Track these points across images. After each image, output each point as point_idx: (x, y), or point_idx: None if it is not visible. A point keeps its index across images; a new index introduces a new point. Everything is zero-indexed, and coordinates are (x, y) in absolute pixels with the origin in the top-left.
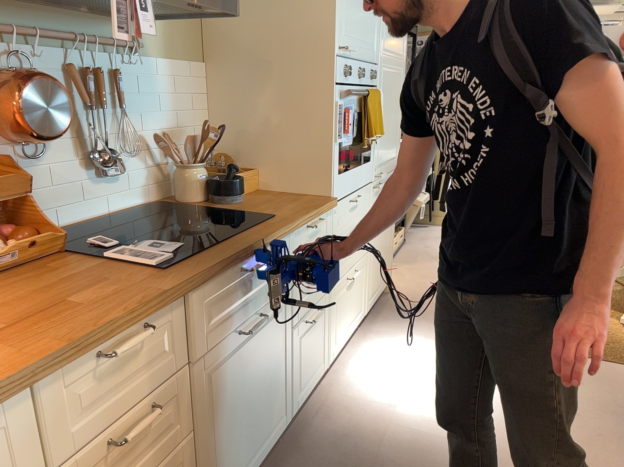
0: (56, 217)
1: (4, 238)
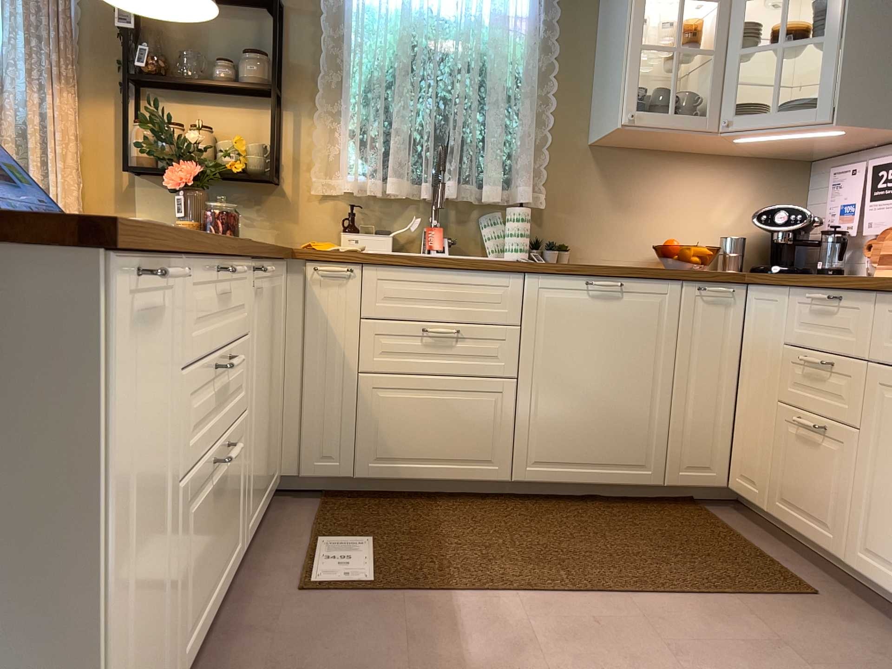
0: None
1: None
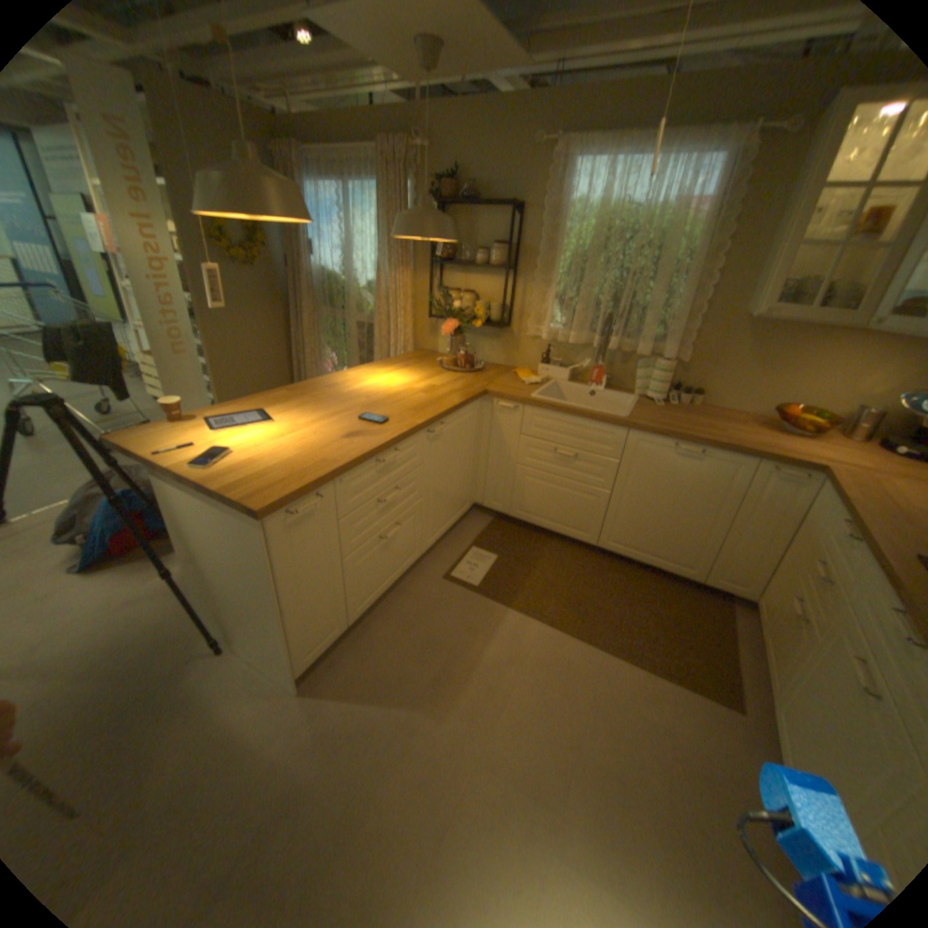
0: None
1: None
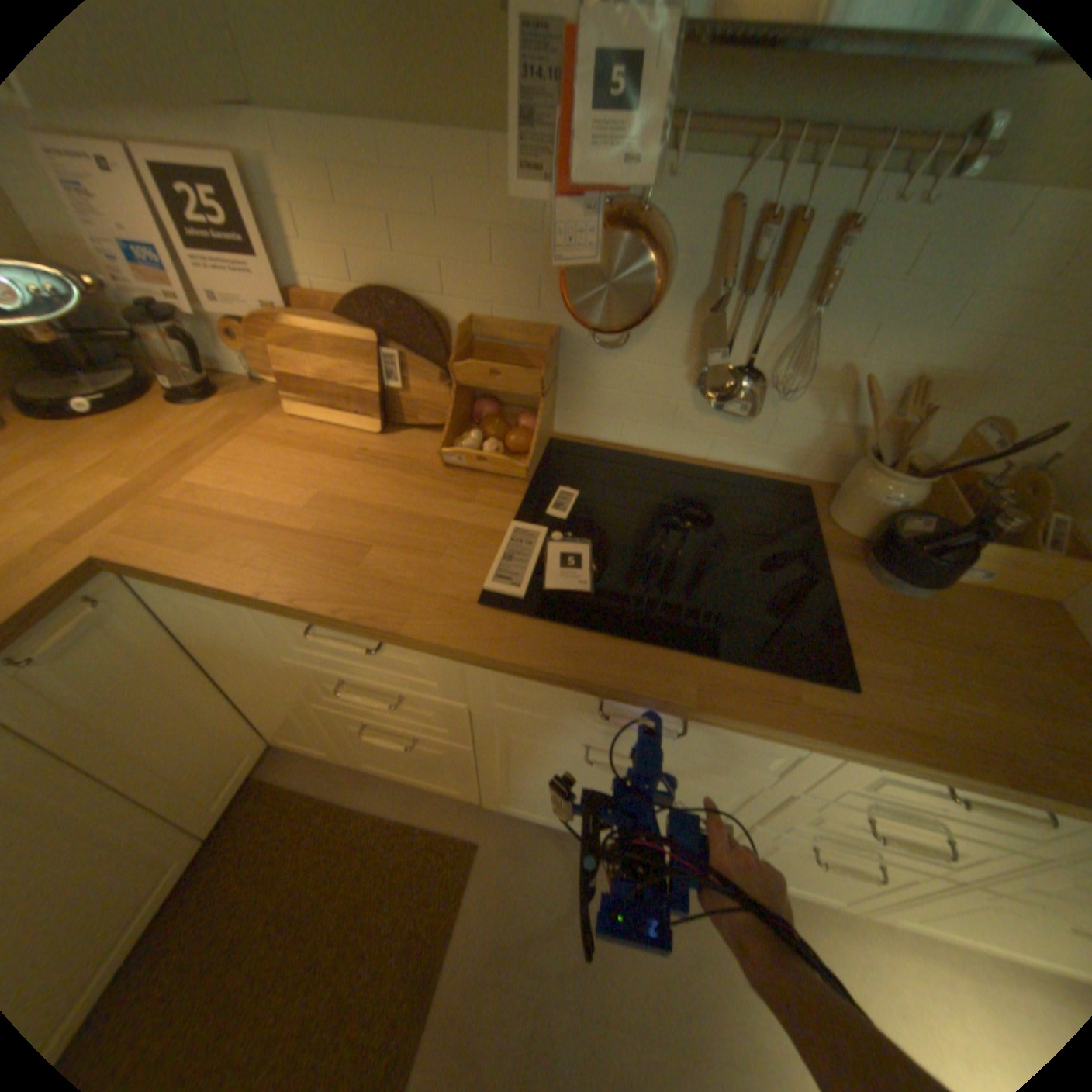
0: (613, 427)
1: (497, 429)
